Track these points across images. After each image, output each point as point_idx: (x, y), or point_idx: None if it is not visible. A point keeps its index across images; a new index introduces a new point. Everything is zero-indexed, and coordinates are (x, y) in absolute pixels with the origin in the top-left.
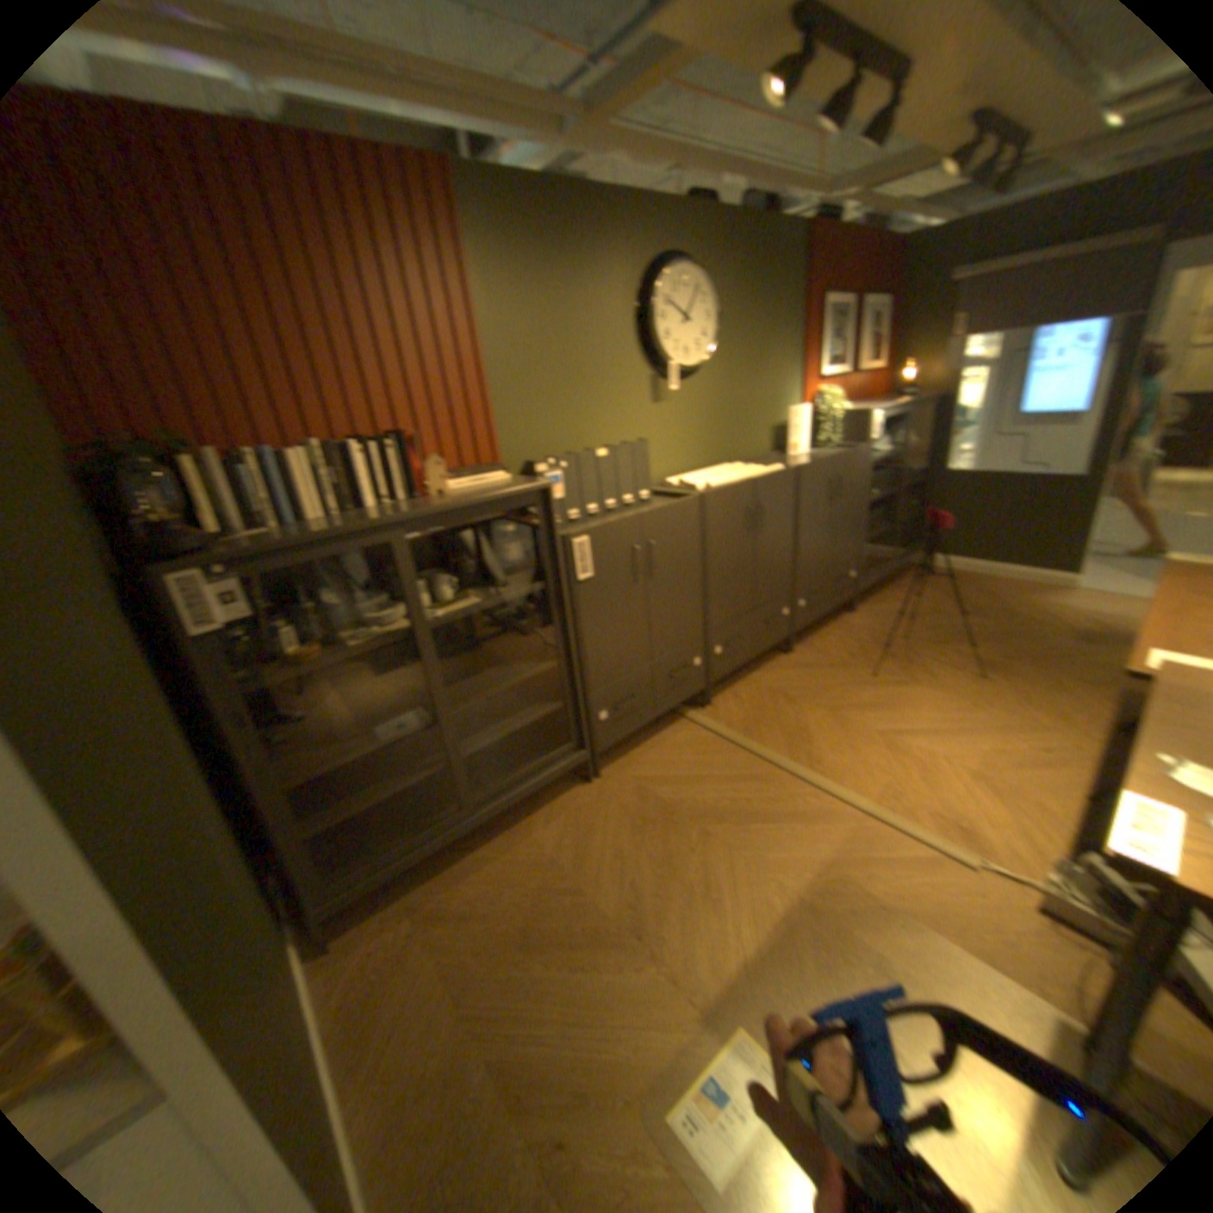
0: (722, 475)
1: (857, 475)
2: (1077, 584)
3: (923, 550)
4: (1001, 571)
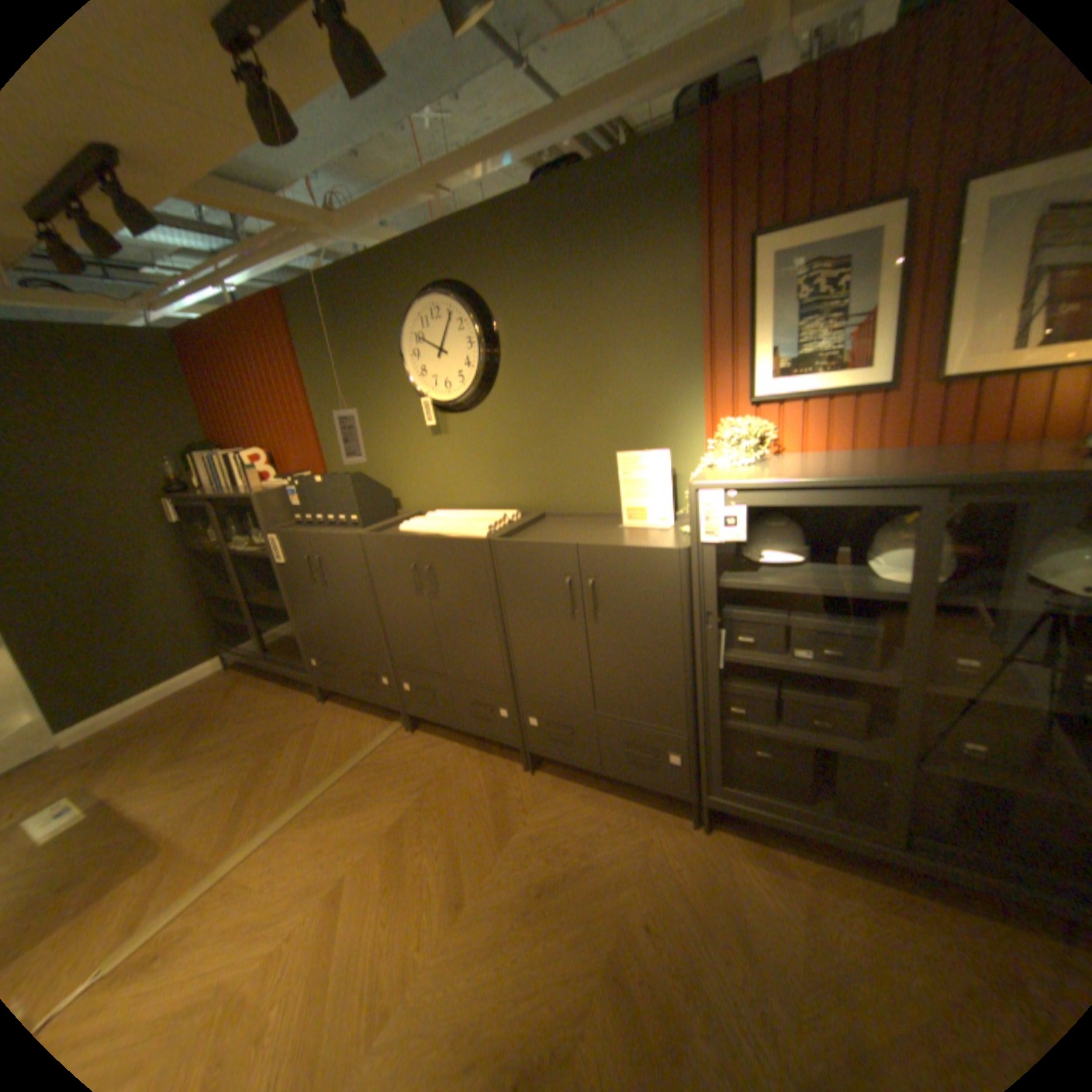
0: (447, 521)
1: (655, 595)
2: None
3: None
4: None
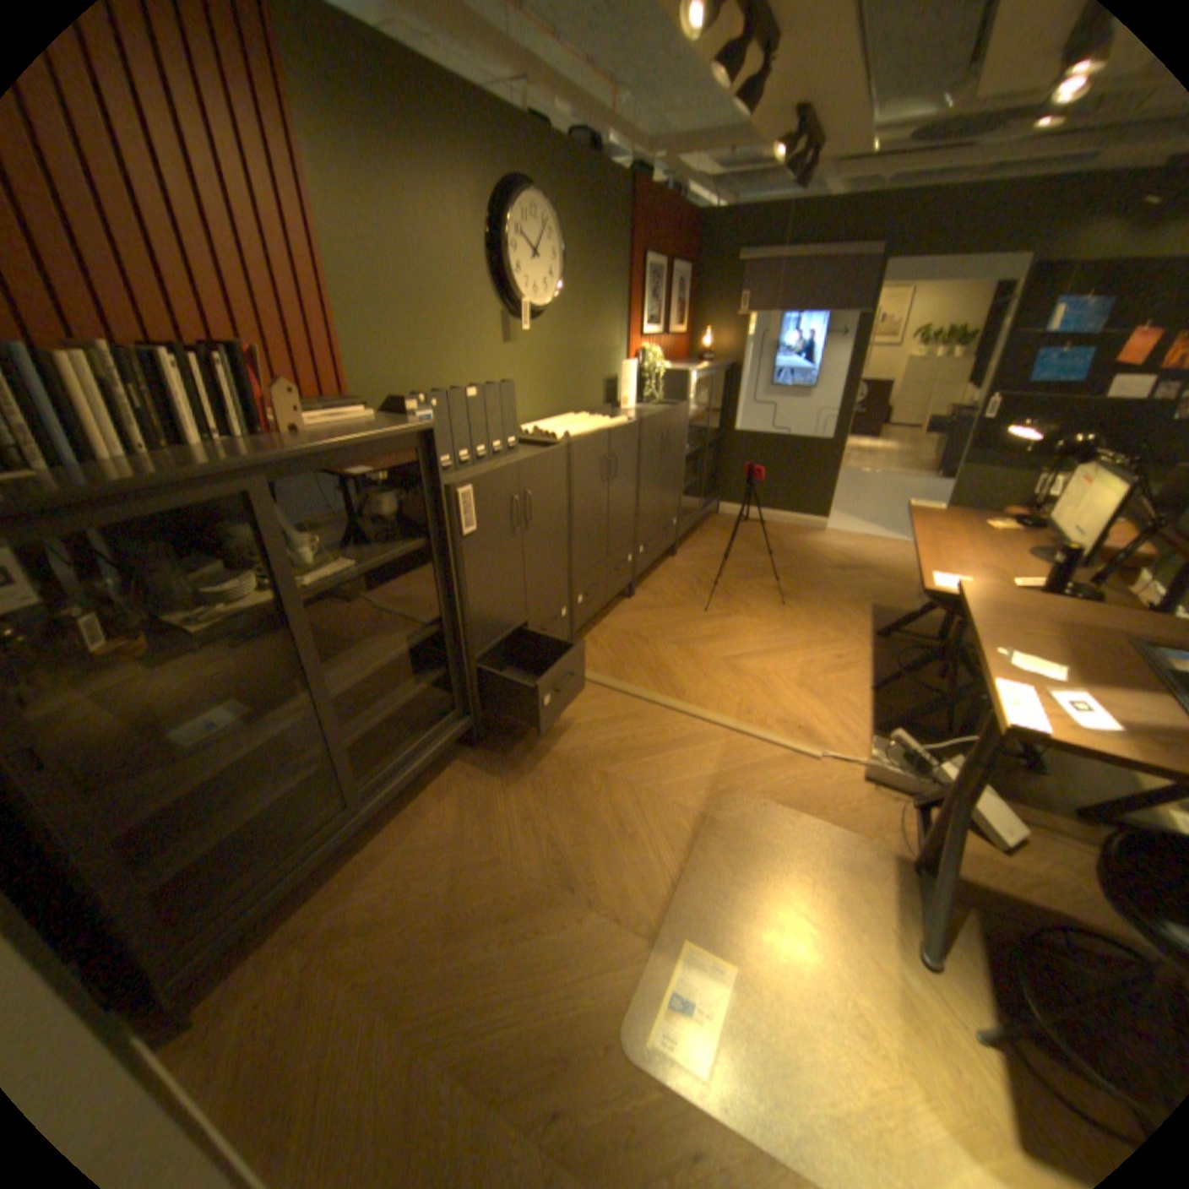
0: (576, 424)
1: (681, 431)
2: (826, 525)
3: (718, 499)
4: (775, 517)
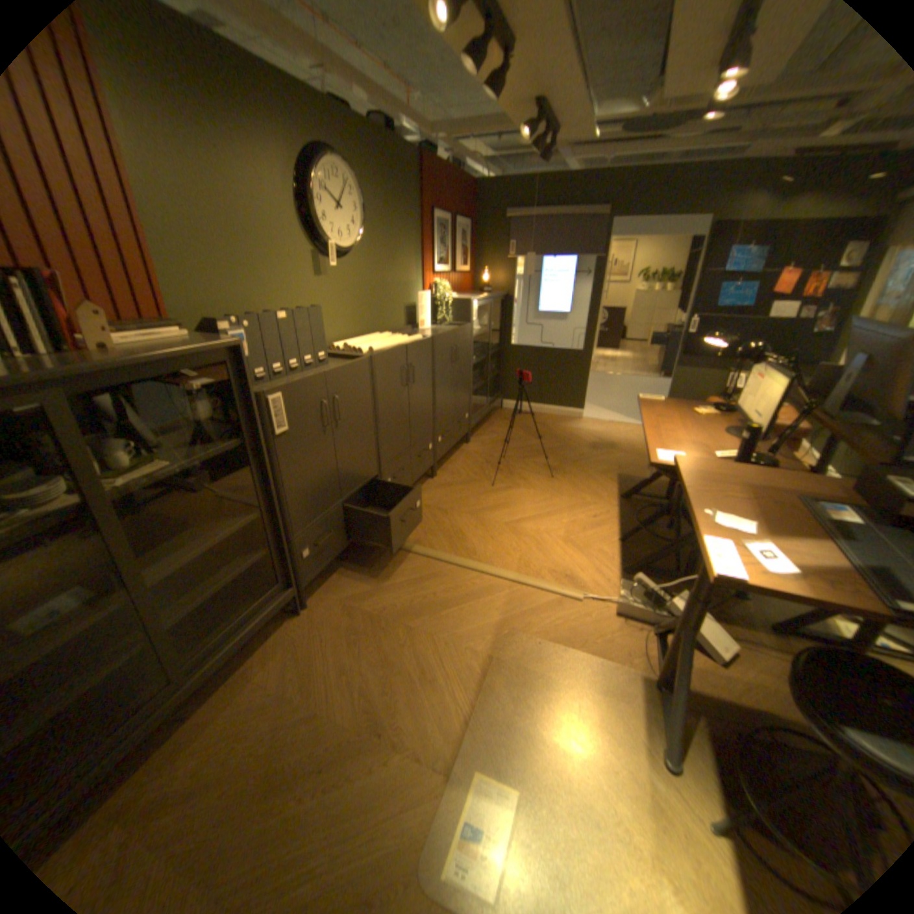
0: (379, 341)
1: (467, 346)
2: (581, 415)
3: (501, 398)
4: (544, 410)
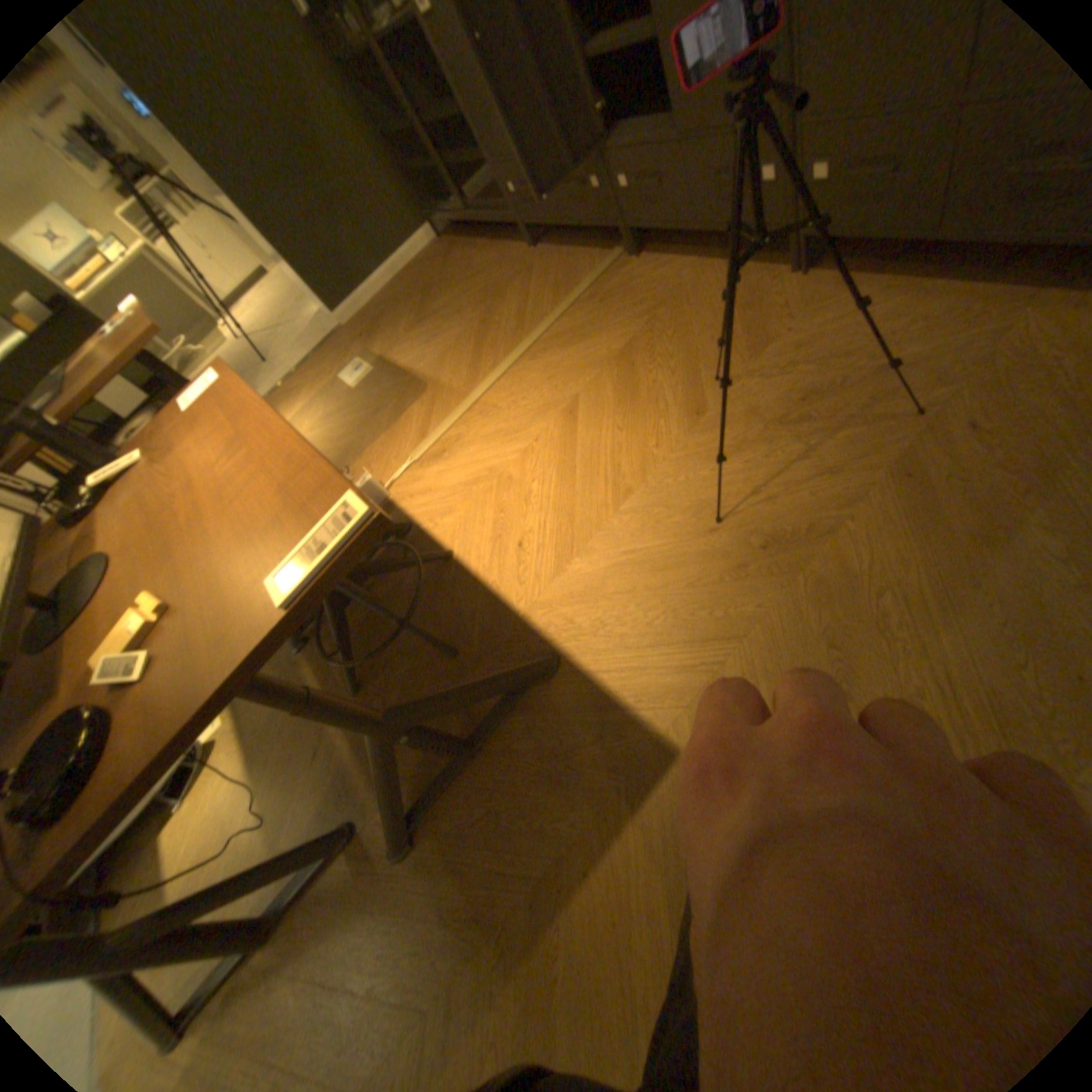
0: None
1: None
2: None
3: None
4: None
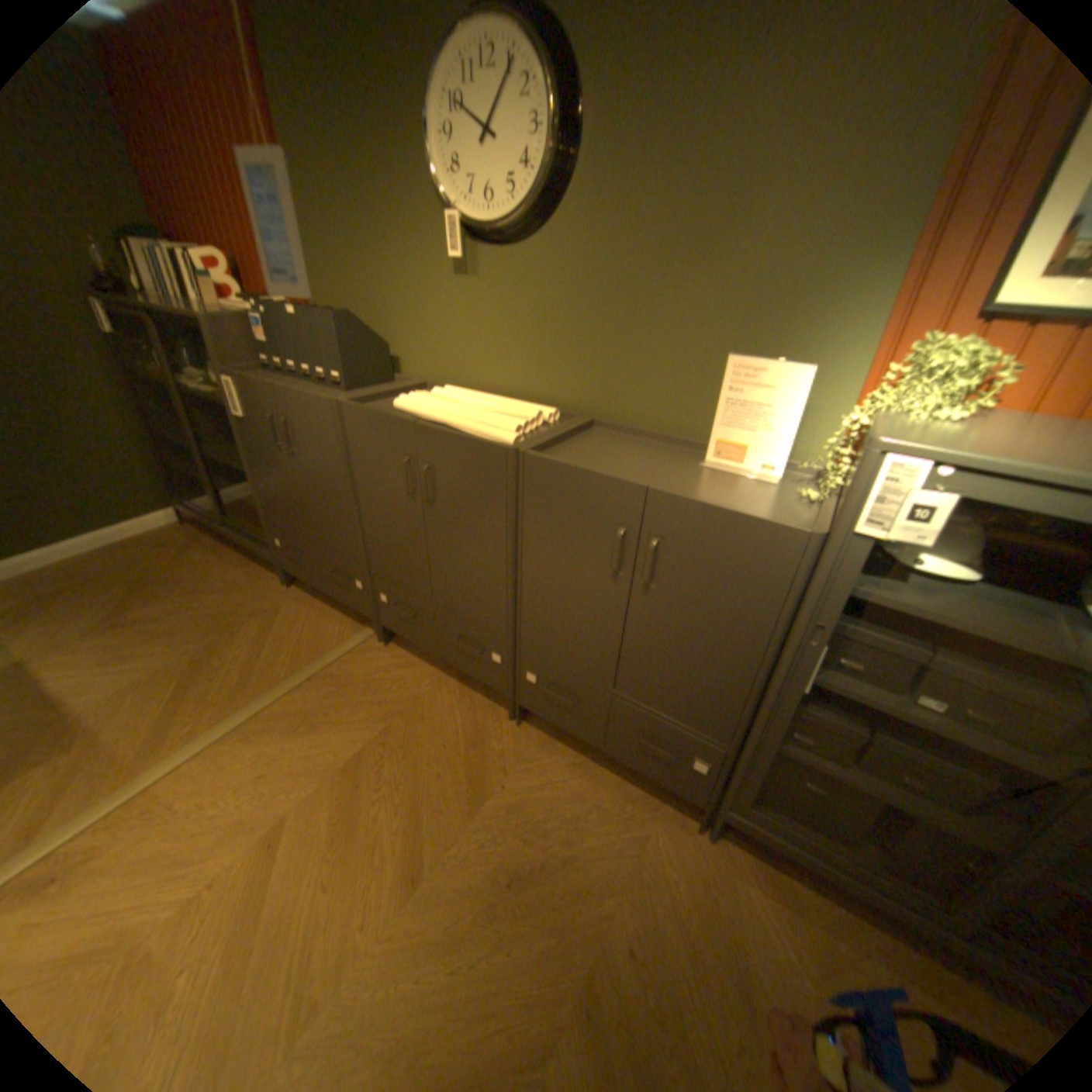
0: (460, 406)
1: (748, 584)
2: None
3: None
4: None
